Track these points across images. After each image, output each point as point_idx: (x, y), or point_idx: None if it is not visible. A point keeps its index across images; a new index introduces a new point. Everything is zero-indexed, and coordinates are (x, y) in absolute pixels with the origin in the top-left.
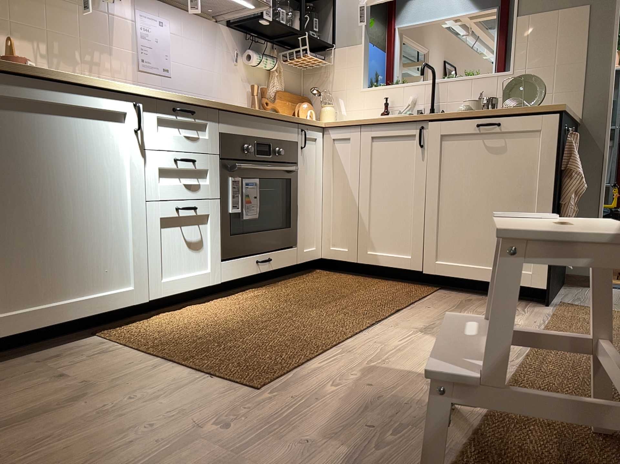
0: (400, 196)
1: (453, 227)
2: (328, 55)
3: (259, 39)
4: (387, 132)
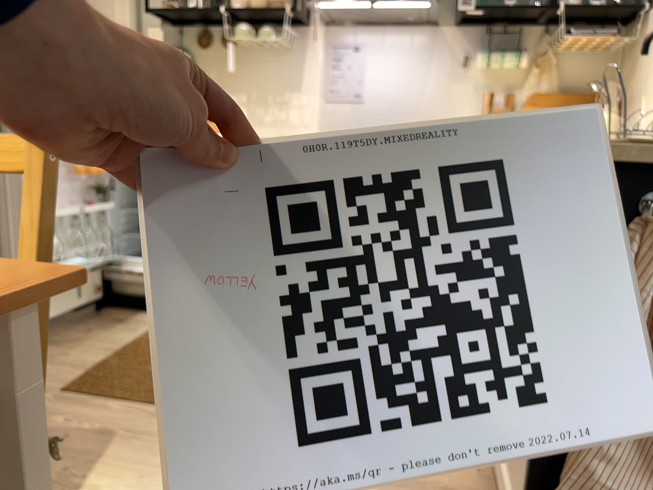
0: None
1: None
2: (645, 20)
3: (515, 24)
4: None
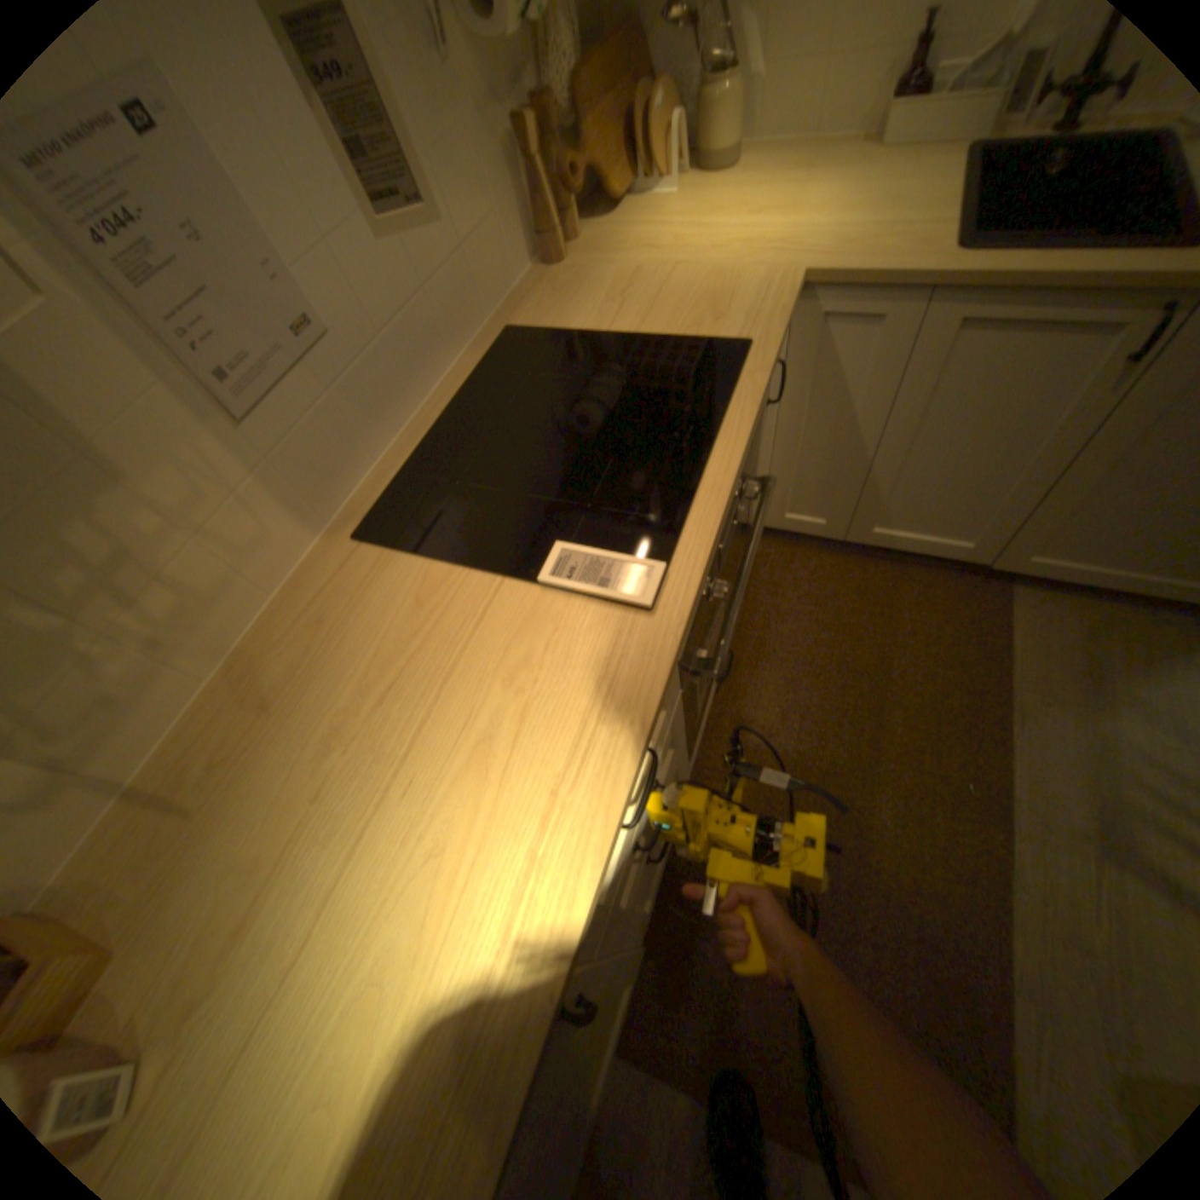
0: (992, 454)
1: (1109, 518)
2: None
3: None
4: (1025, 311)
